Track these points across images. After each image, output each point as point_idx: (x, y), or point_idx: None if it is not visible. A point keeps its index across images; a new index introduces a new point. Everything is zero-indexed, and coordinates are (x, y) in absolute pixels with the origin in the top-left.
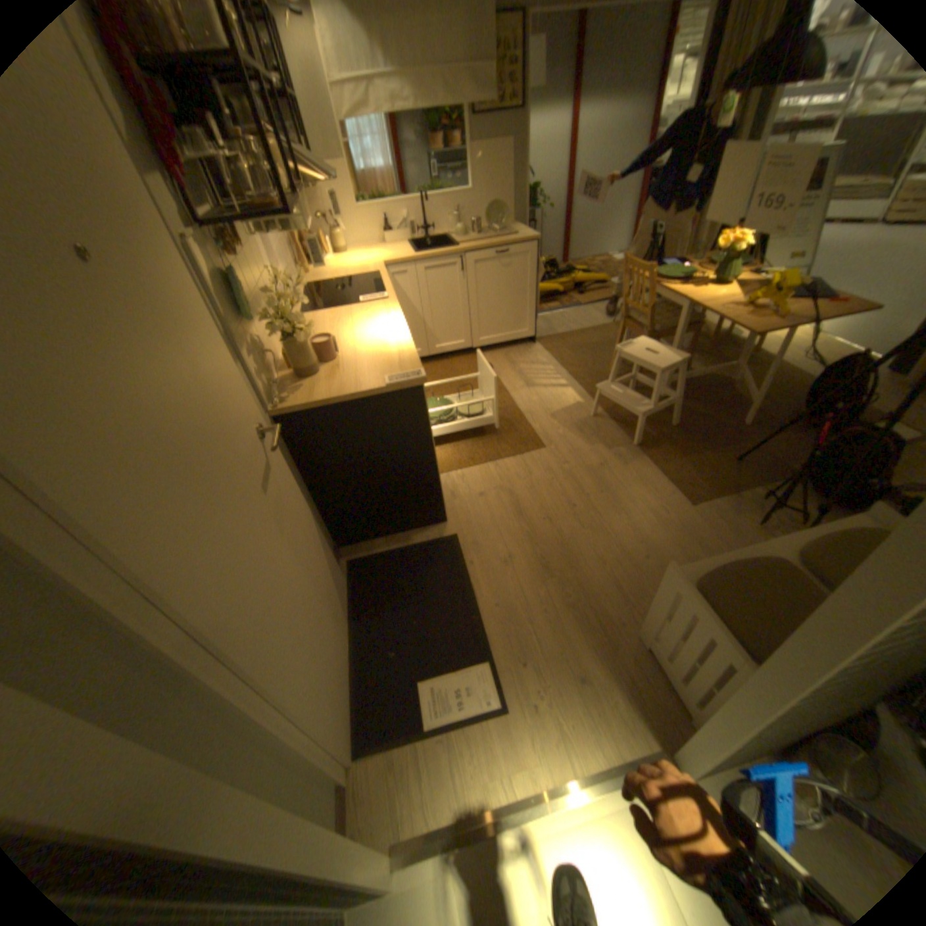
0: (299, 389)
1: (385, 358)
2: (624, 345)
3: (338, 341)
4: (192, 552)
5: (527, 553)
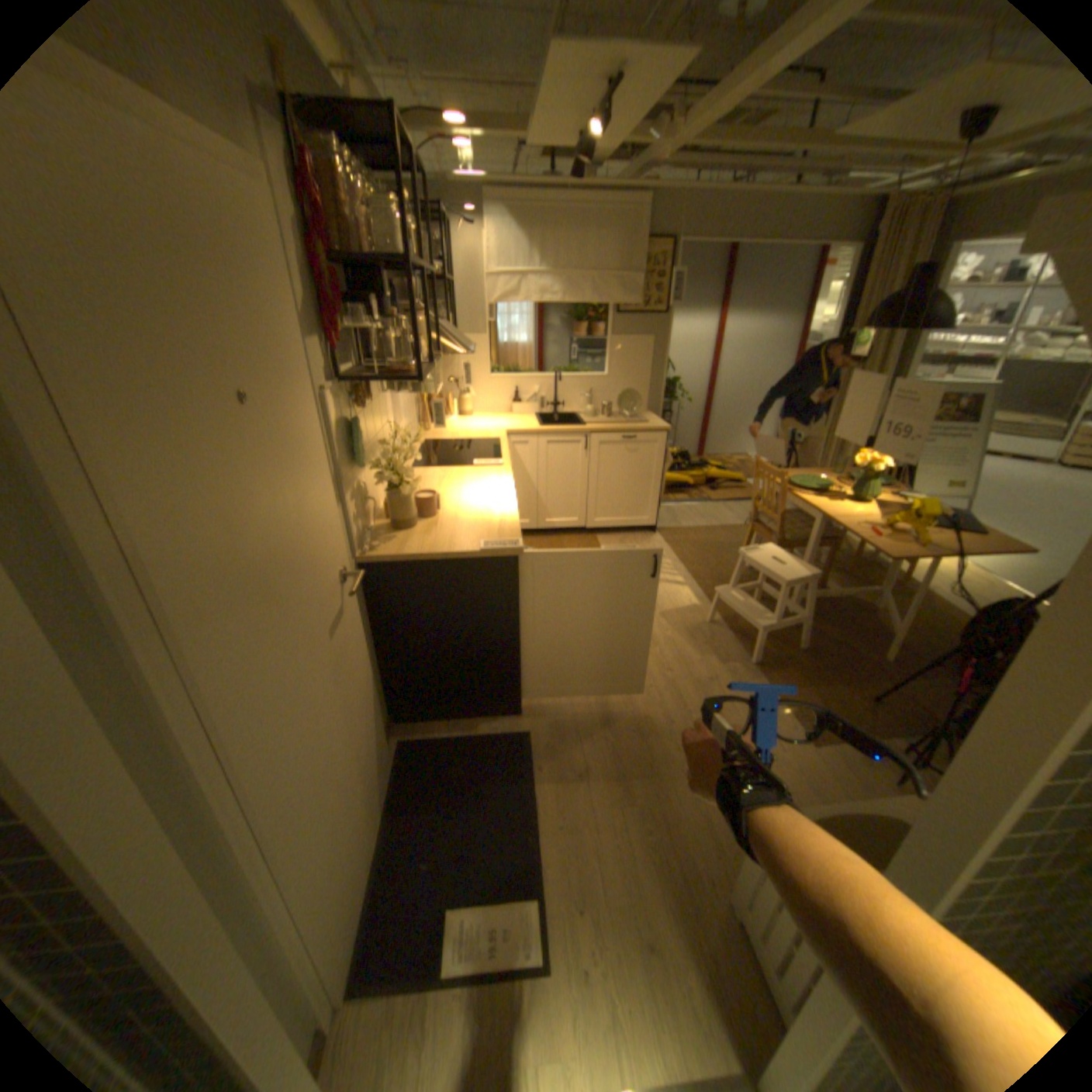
0: (392, 541)
1: (486, 524)
2: (751, 551)
3: (443, 500)
4: (249, 679)
5: (608, 771)
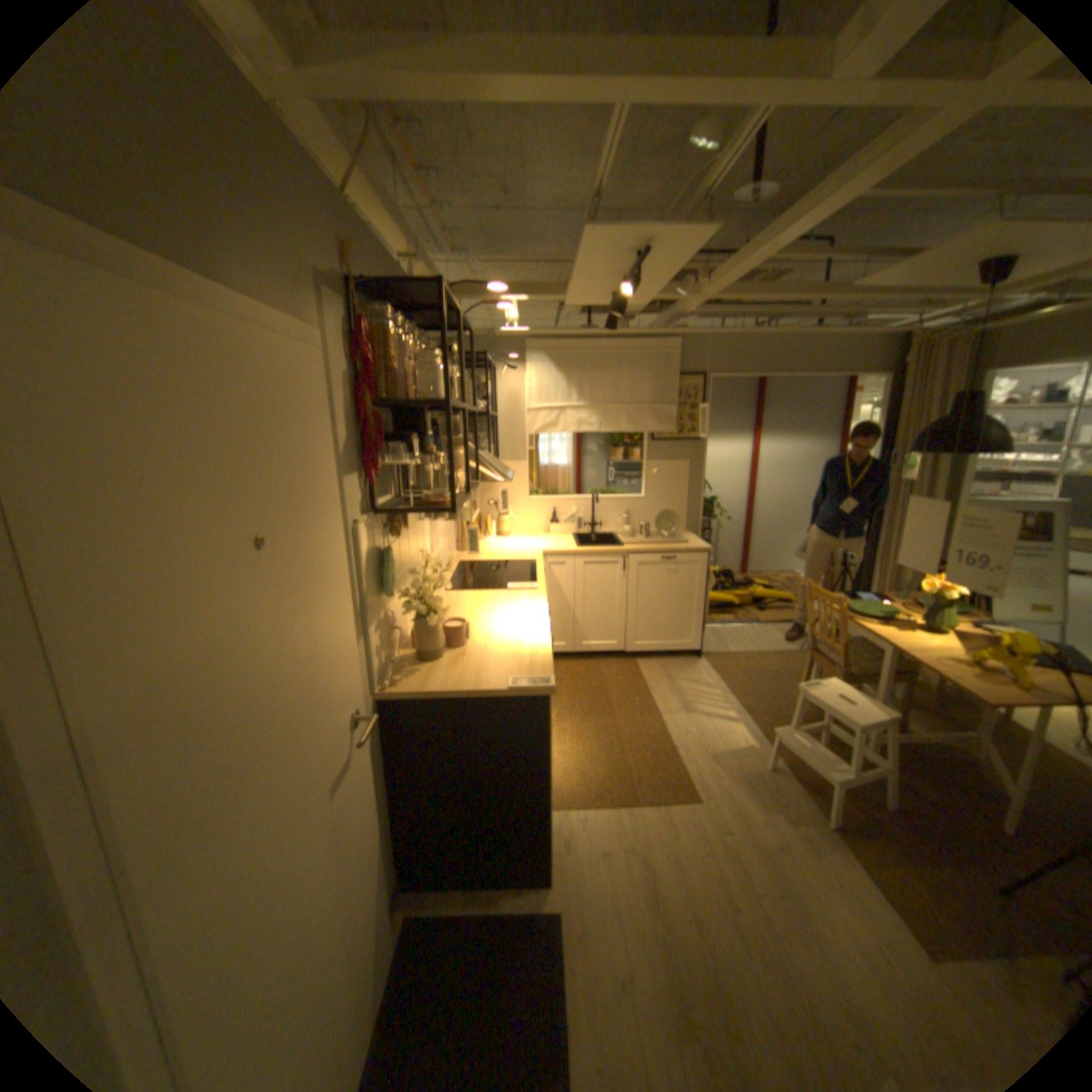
0: (415, 674)
1: (515, 656)
2: (812, 684)
3: (473, 626)
4: (210, 873)
5: (657, 980)
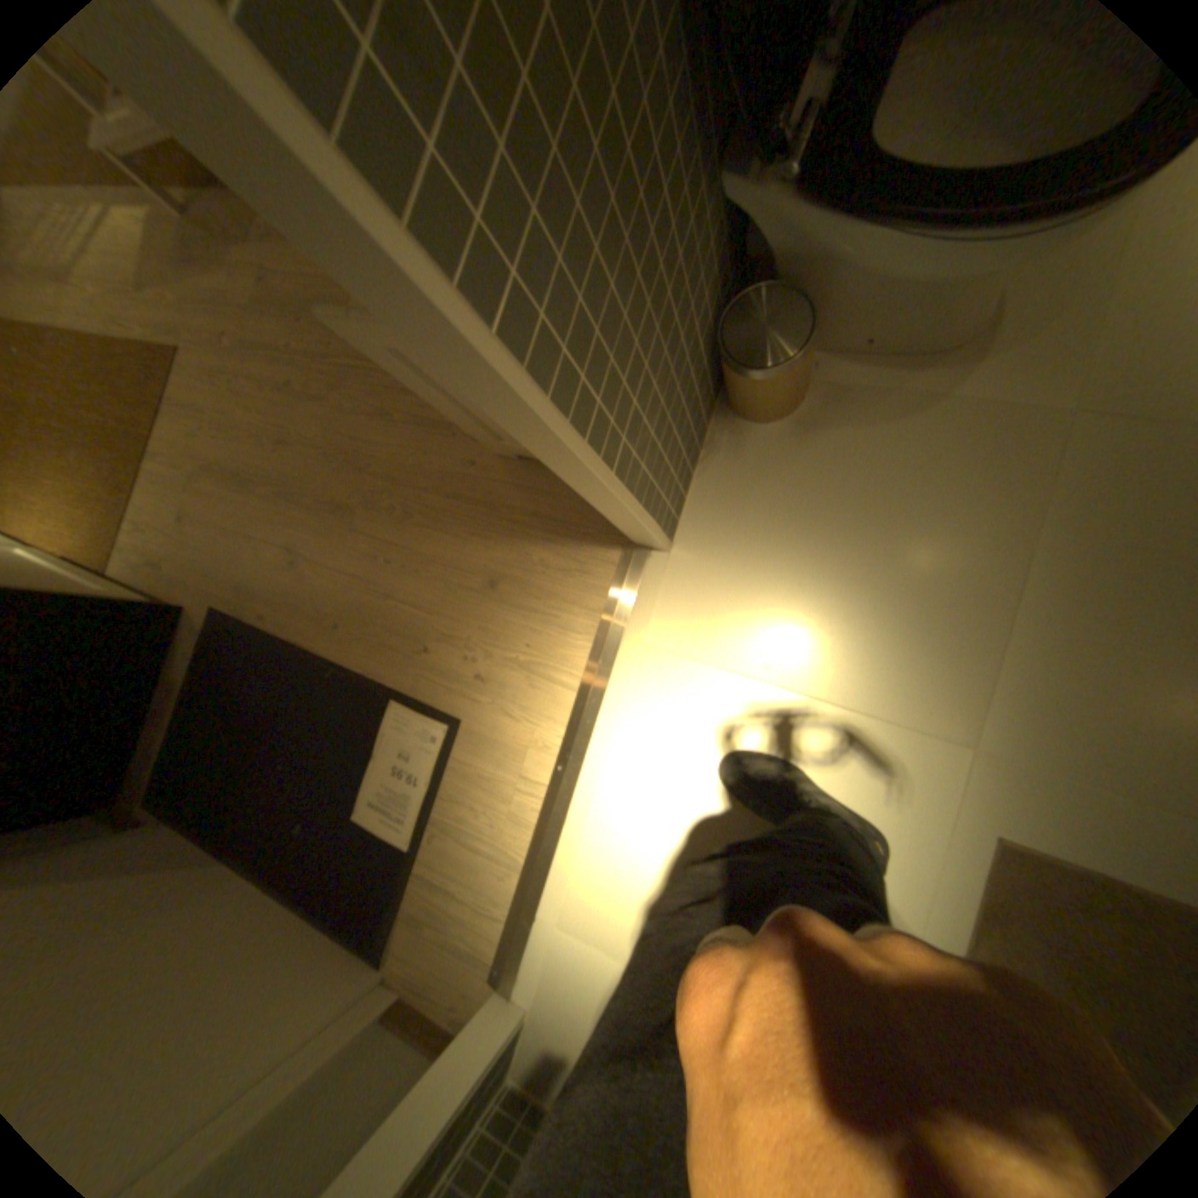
0: None
1: None
2: None
3: None
4: None
5: (304, 520)
